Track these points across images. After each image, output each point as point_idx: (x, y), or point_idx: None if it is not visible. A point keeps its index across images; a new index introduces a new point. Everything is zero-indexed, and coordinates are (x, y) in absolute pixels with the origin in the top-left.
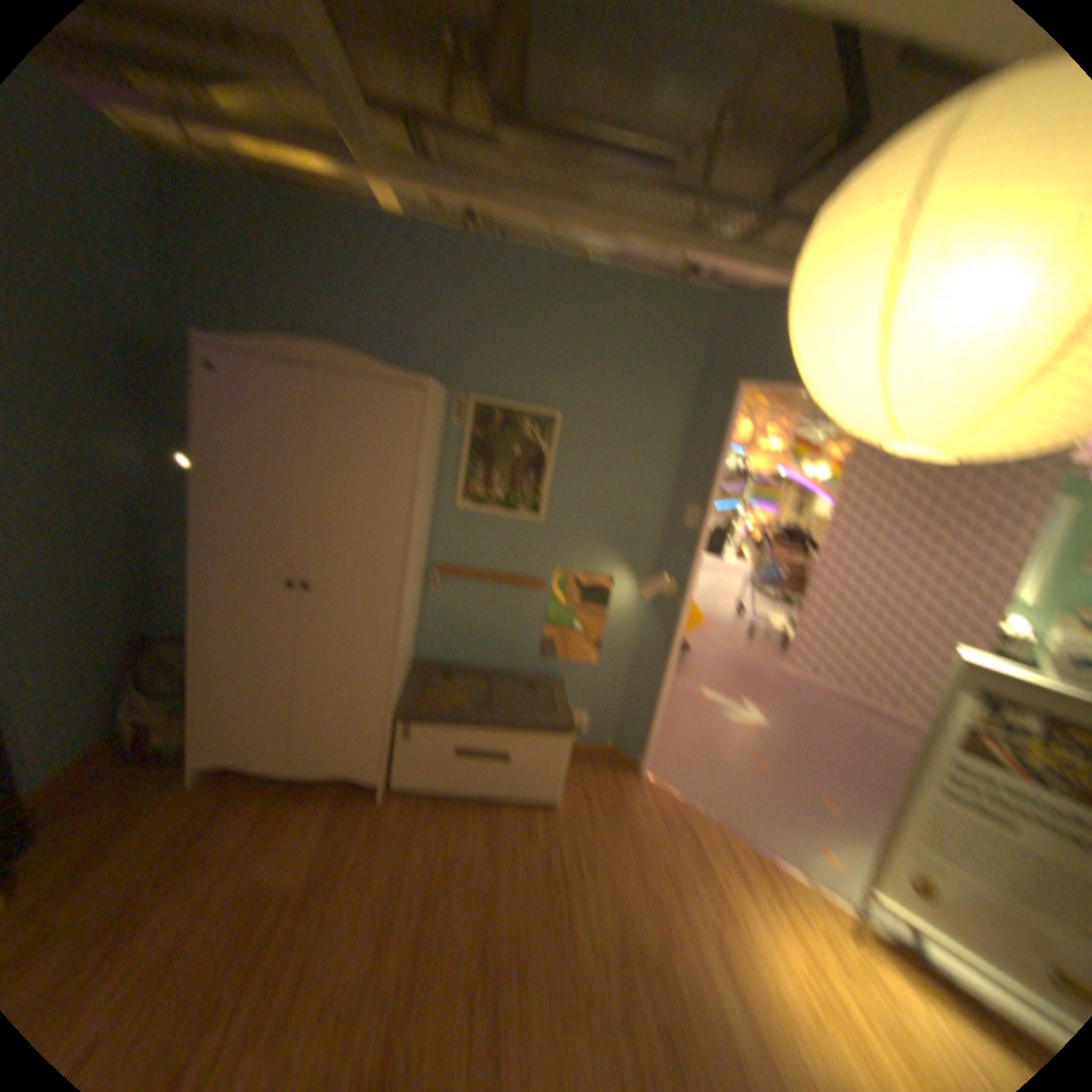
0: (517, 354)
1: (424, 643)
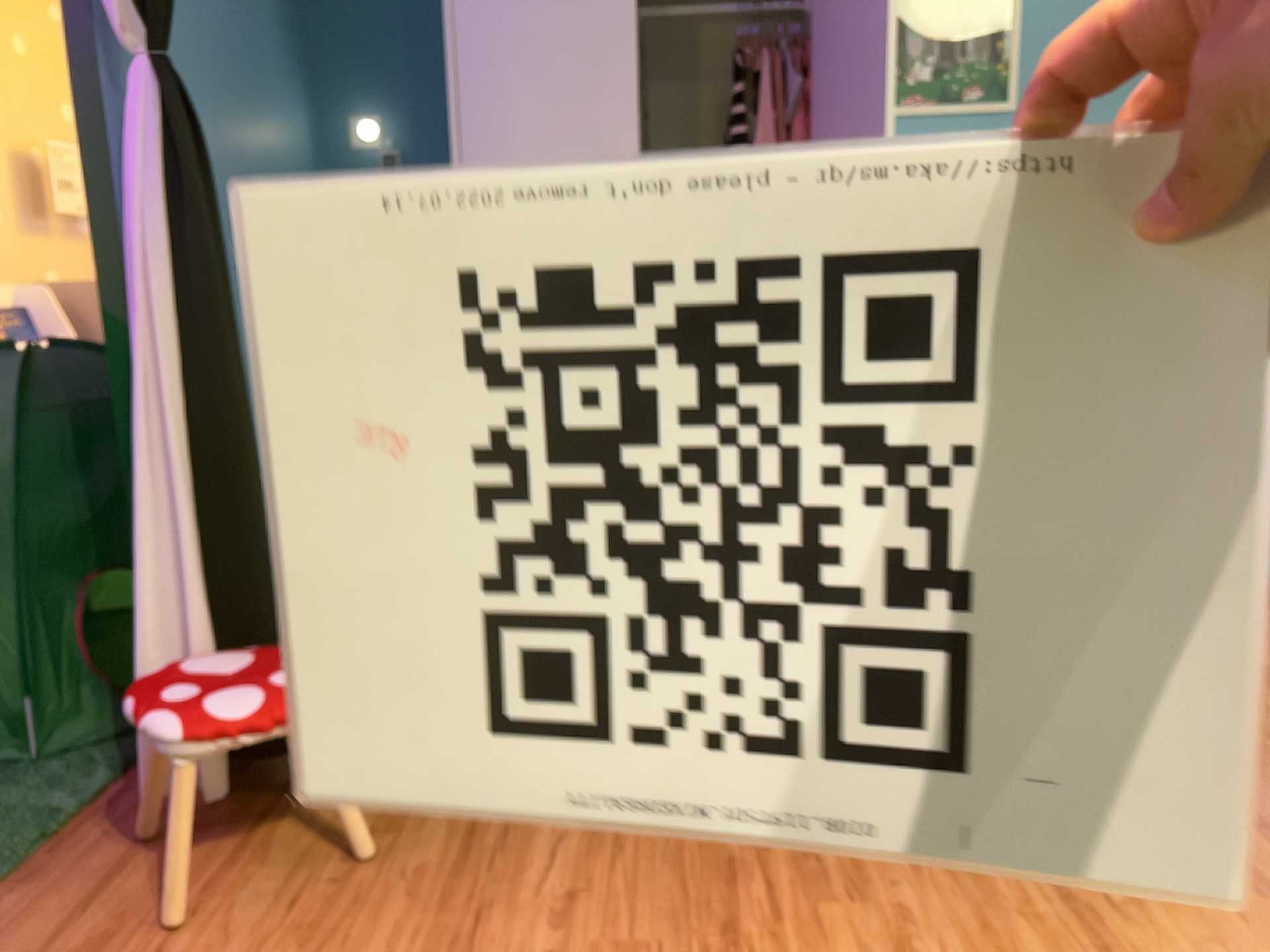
0: None
1: None
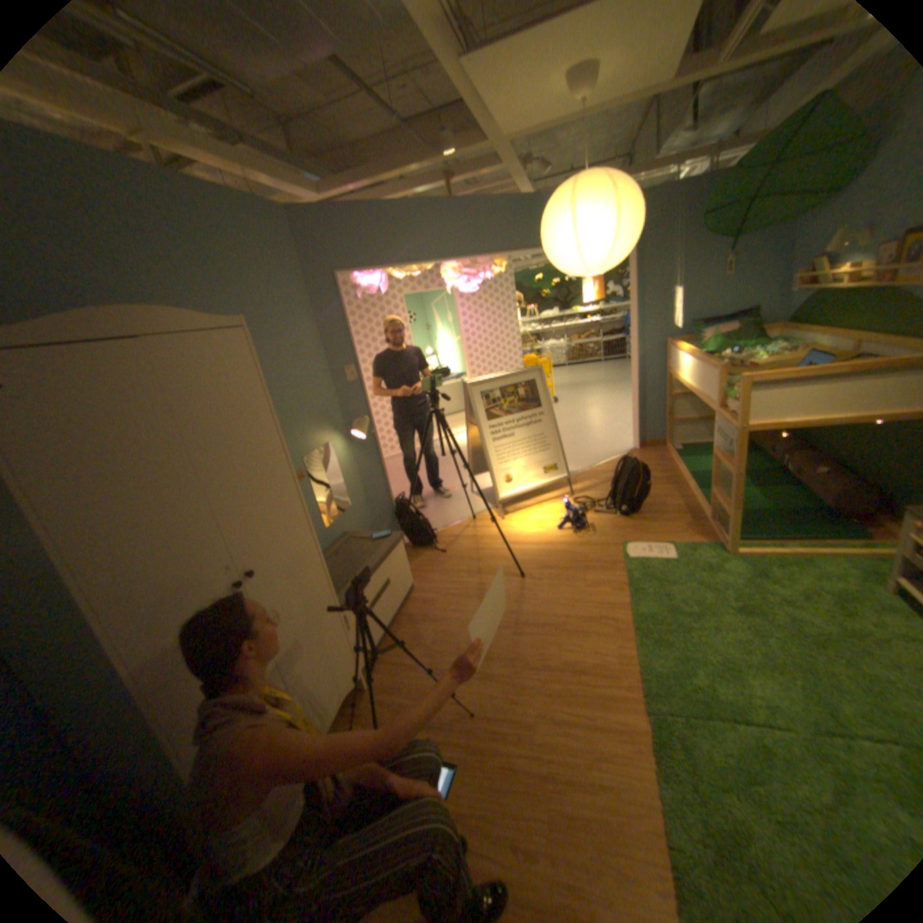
0: (182, 278)
1: None
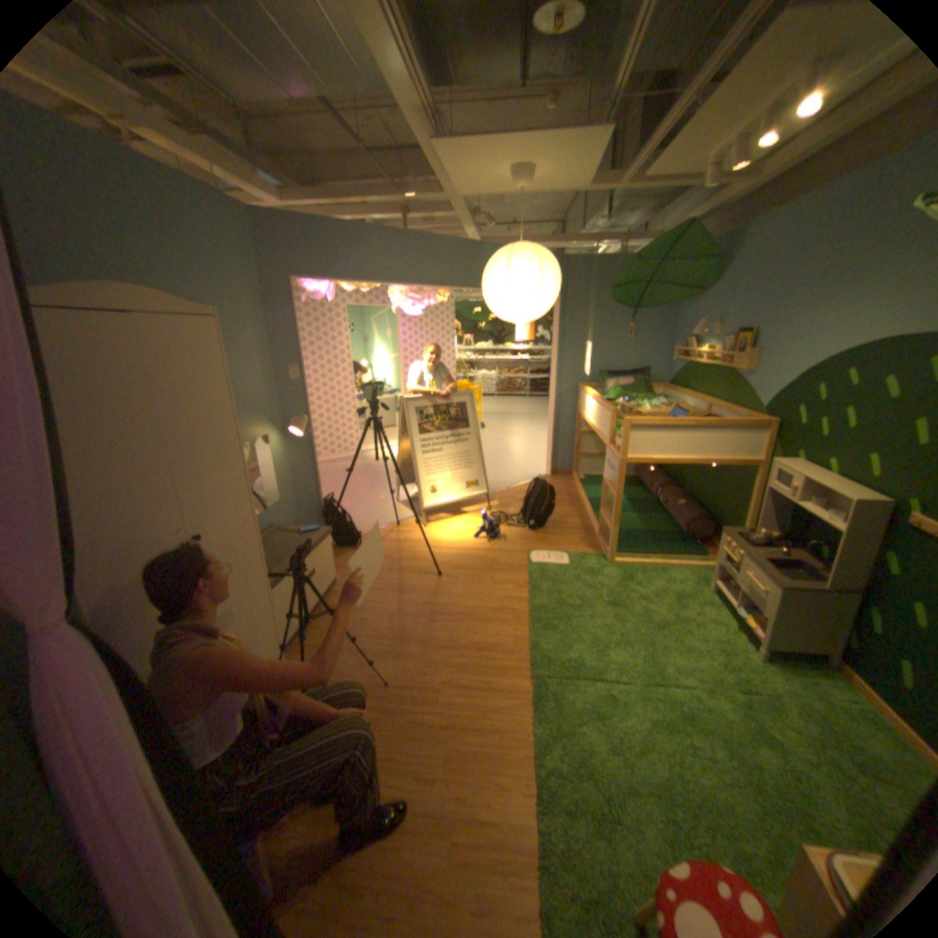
0: (145, 260)
1: None
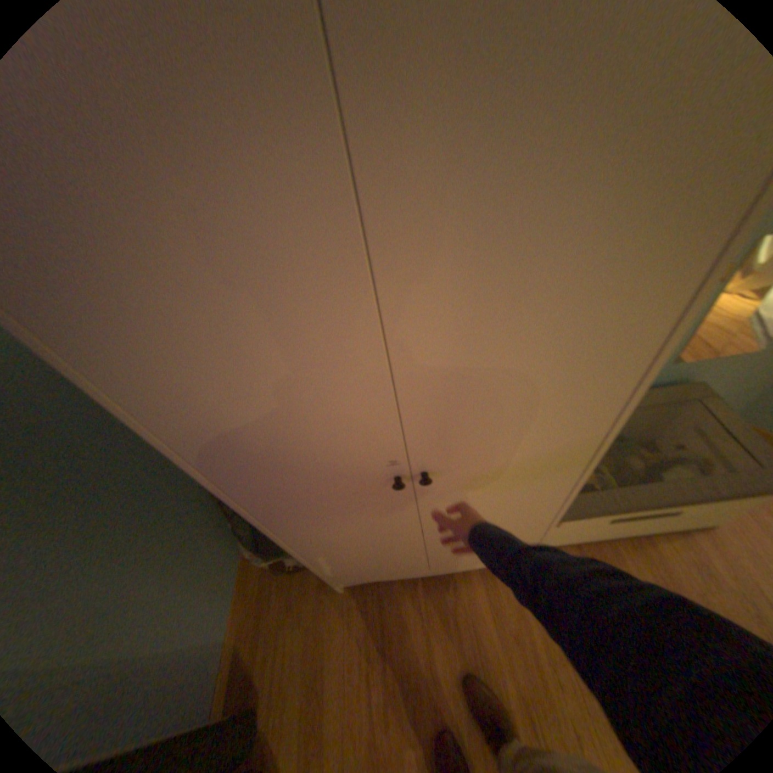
0: None
1: None
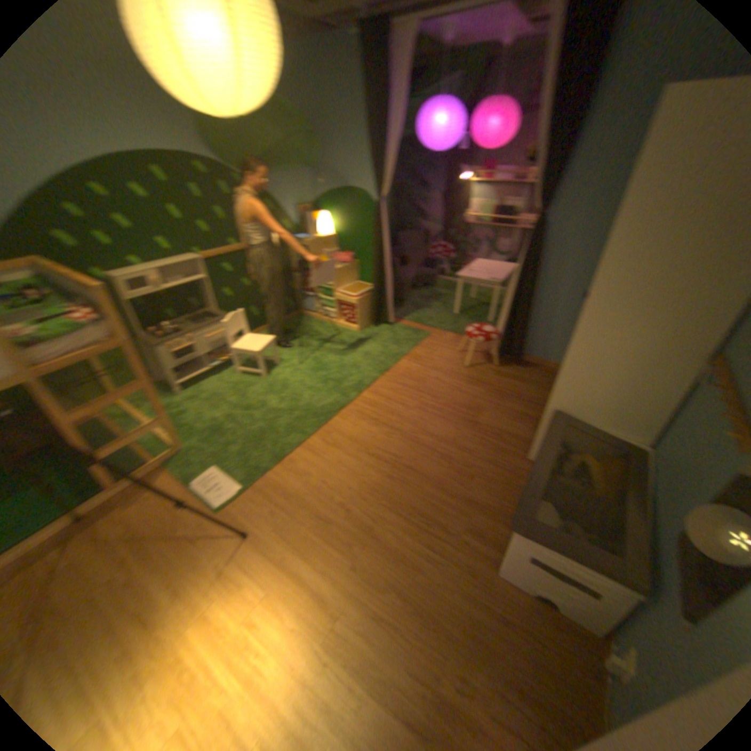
0: None
1: (671, 432)
